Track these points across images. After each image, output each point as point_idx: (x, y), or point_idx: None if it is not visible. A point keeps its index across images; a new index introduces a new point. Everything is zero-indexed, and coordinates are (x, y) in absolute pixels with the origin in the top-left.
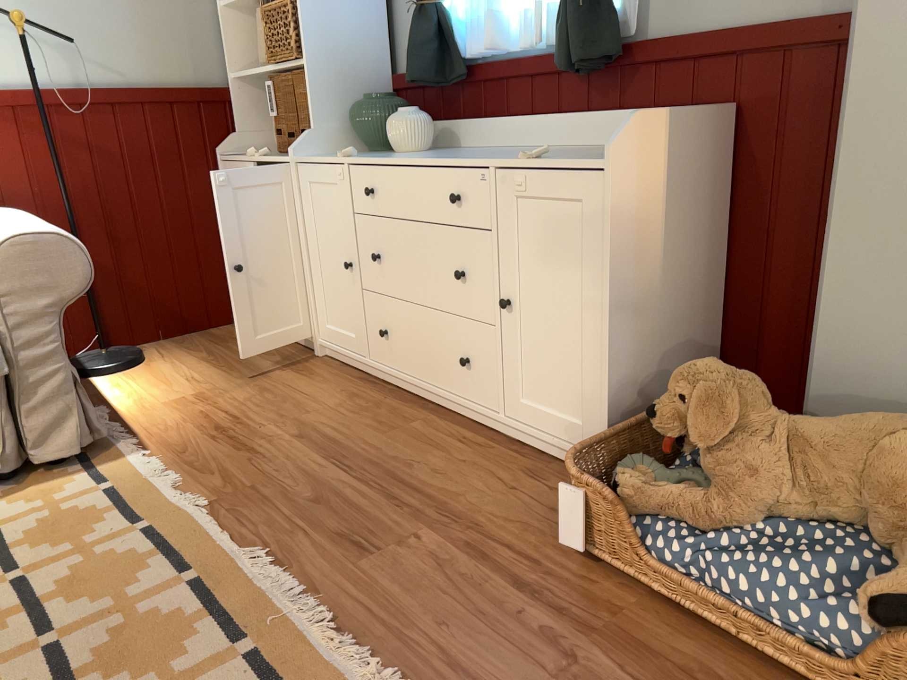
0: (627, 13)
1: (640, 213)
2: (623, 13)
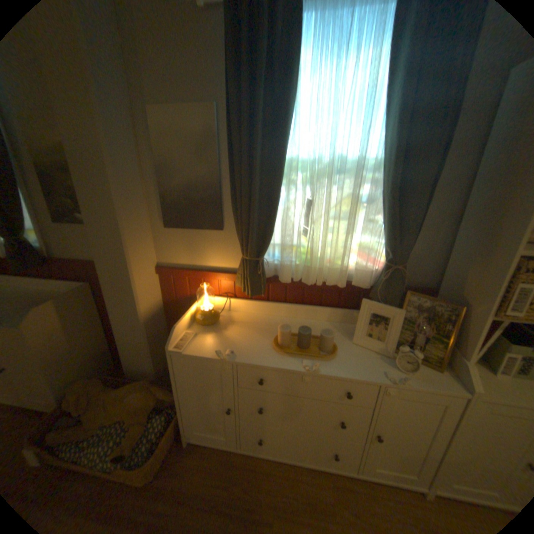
0: (43, 249)
1: (48, 336)
2: (42, 248)
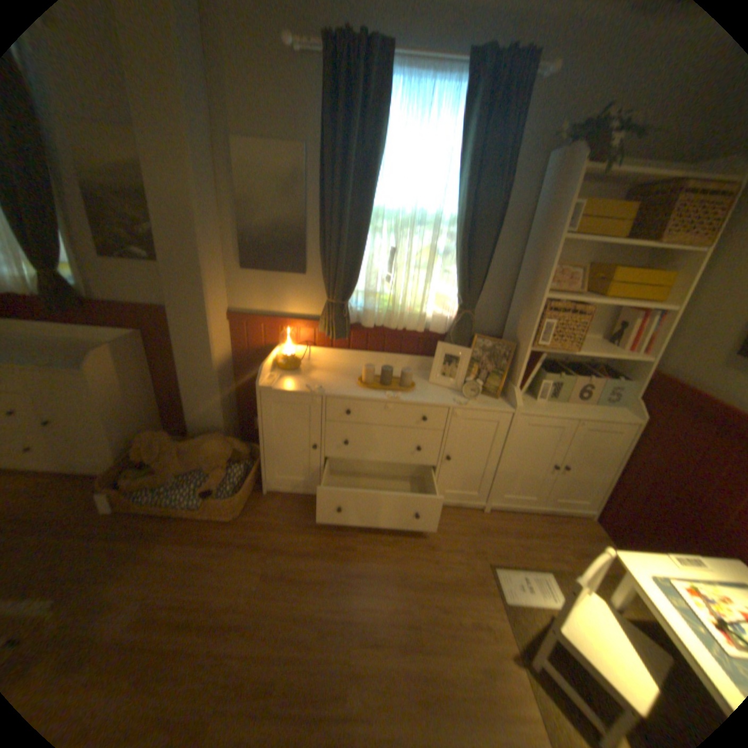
0: (80, 289)
1: (105, 385)
2: (77, 288)
